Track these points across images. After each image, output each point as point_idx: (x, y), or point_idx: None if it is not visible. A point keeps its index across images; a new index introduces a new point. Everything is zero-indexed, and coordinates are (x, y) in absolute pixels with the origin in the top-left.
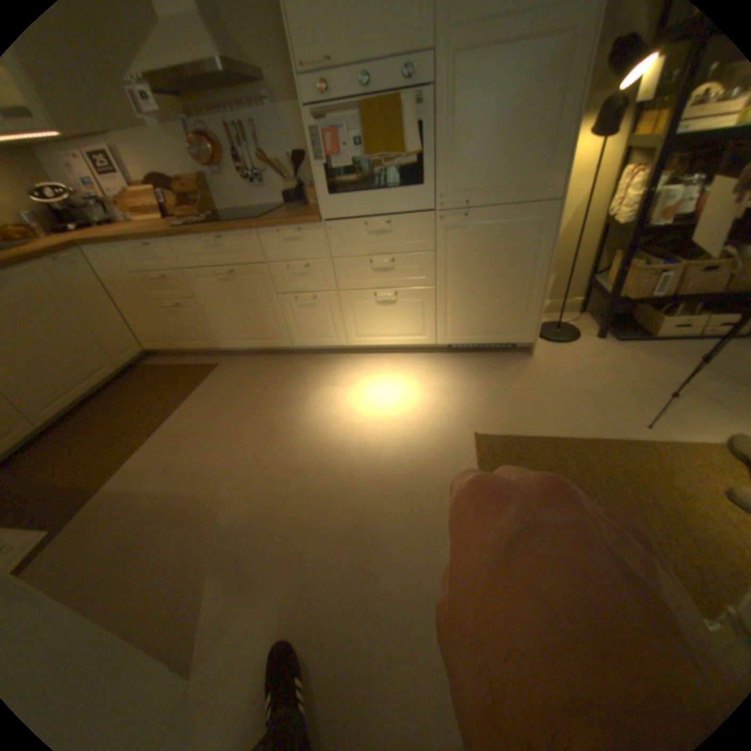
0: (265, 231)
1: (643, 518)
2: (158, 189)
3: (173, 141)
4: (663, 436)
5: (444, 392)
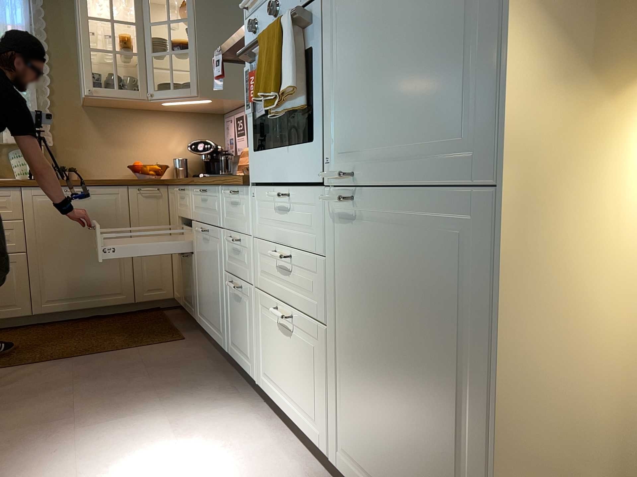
0: (223, 190)
1: None
2: None
3: None
4: None
5: None
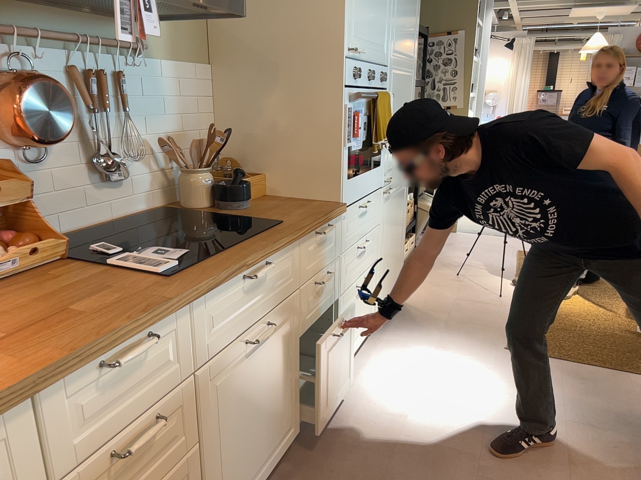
0: (306, 238)
1: (575, 322)
2: None
3: None
4: (506, 296)
5: (441, 349)
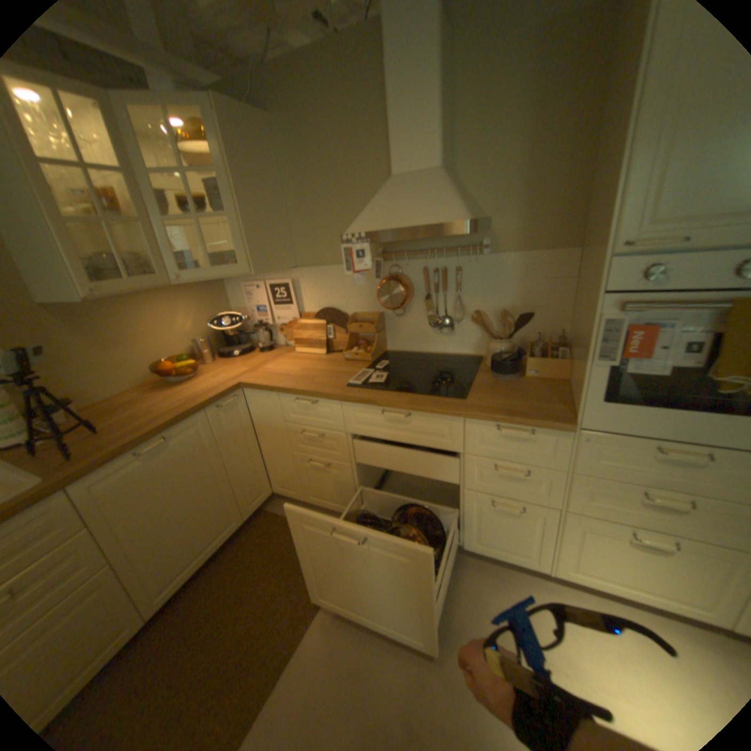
0: (477, 422)
1: None
2: (330, 324)
3: (359, 280)
4: None
5: None
